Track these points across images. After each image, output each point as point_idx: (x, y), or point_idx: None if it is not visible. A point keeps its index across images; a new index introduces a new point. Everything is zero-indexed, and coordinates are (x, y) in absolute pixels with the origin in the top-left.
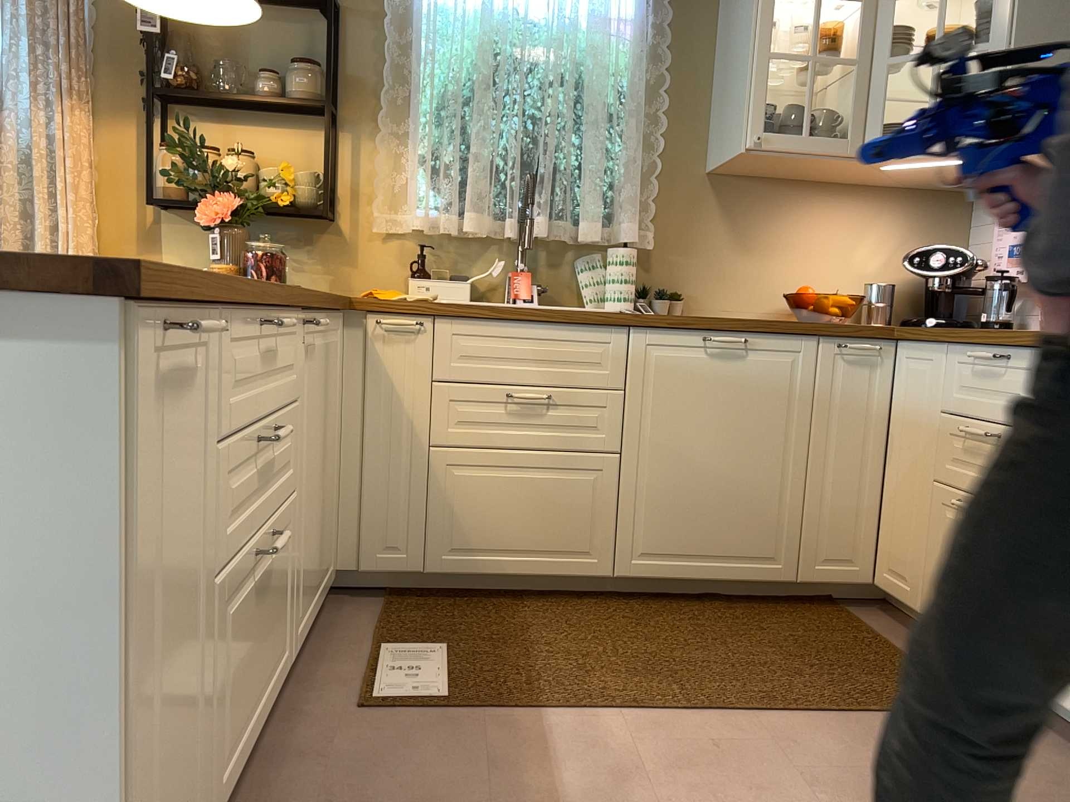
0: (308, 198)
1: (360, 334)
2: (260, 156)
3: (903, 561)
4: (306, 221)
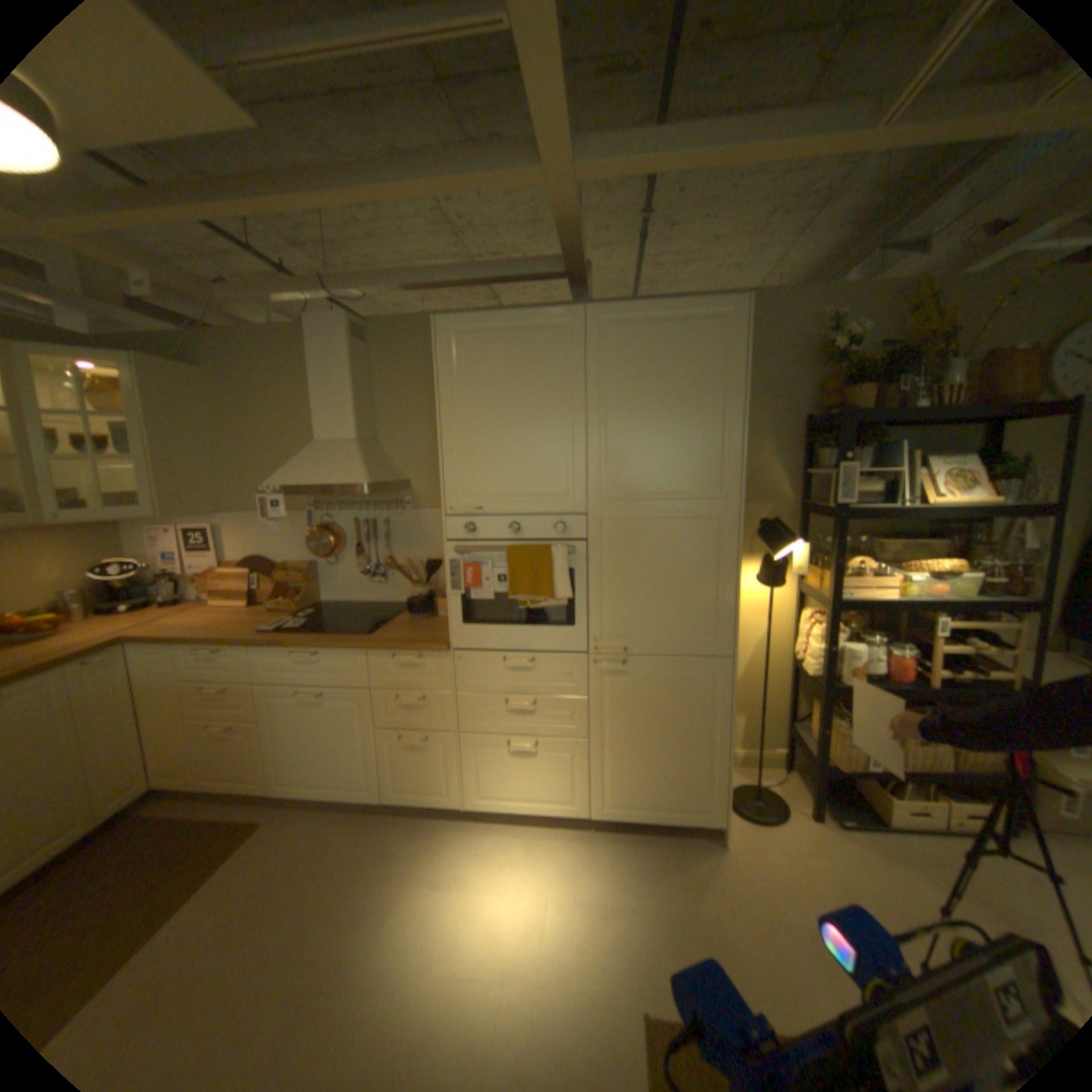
0: None
1: None
2: None
3: (170, 769)
4: None
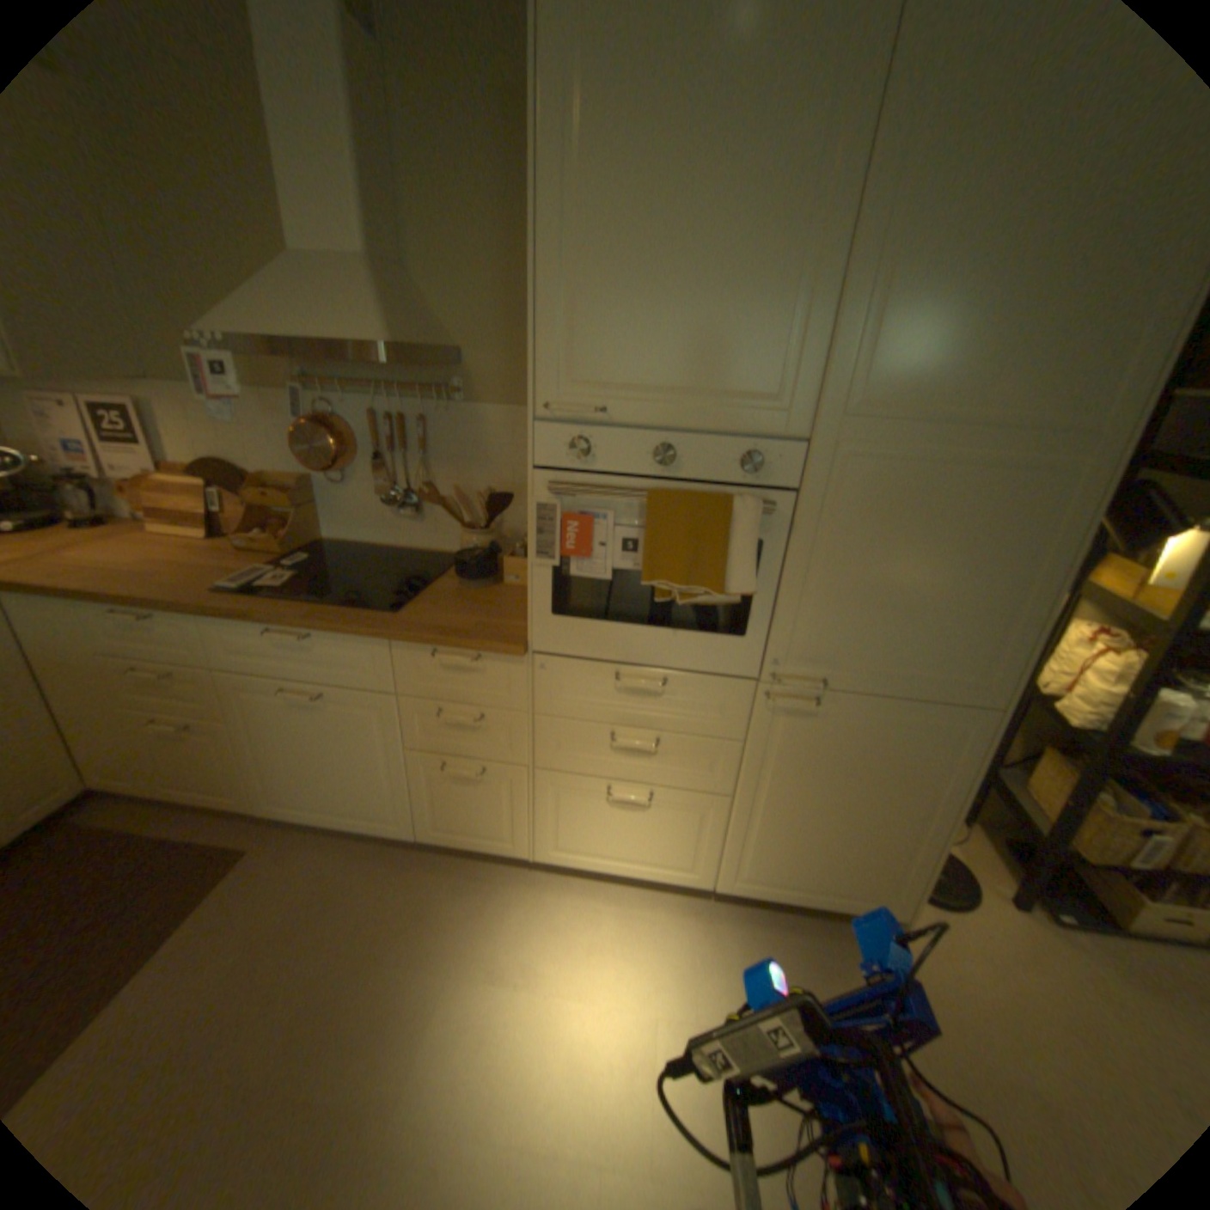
0: None
1: None
2: None
3: (112, 768)
4: None
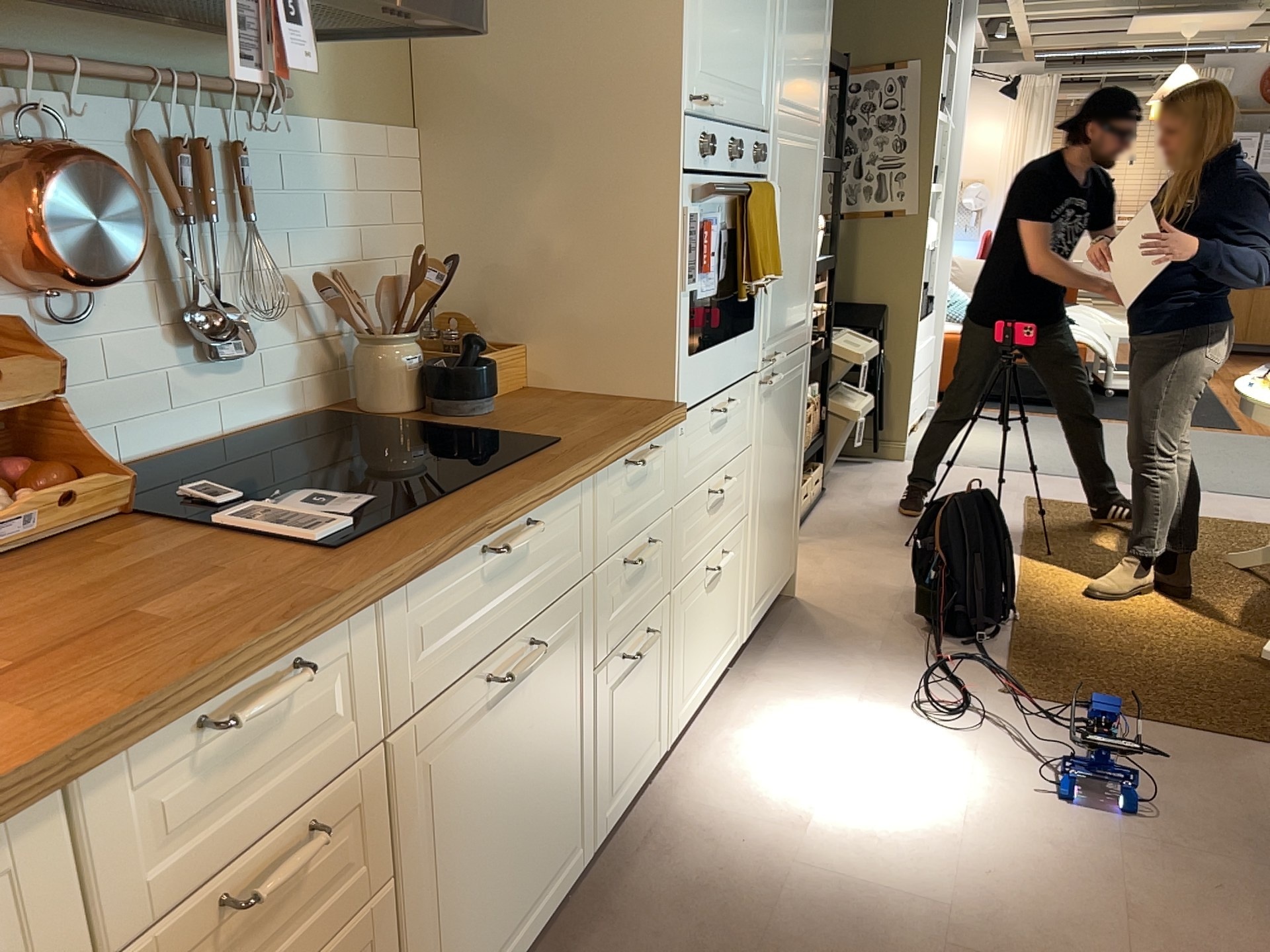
0: None
1: None
2: None
3: None
4: None
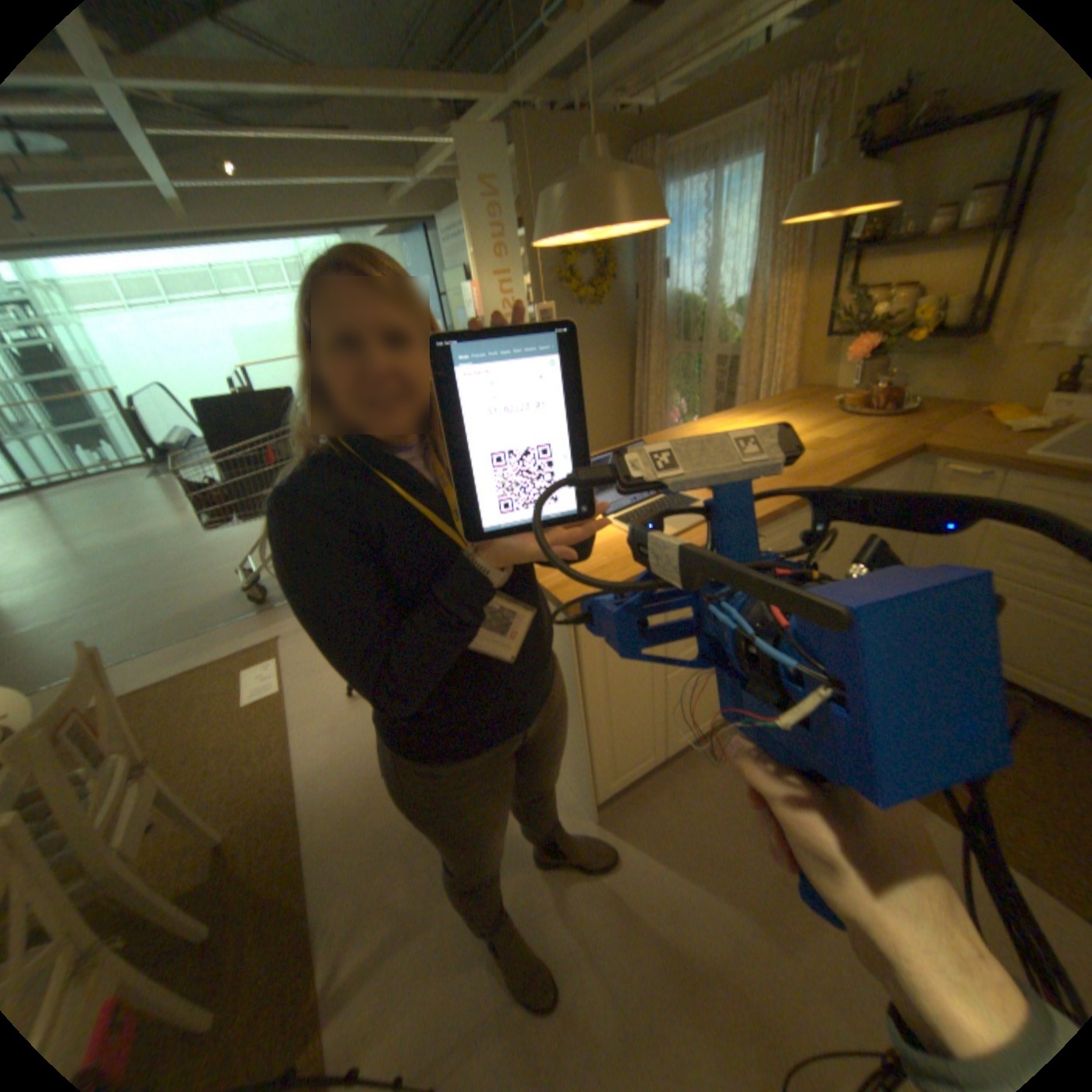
0: (957, 319)
1: (933, 470)
2: (926, 279)
3: None
4: (957, 334)
